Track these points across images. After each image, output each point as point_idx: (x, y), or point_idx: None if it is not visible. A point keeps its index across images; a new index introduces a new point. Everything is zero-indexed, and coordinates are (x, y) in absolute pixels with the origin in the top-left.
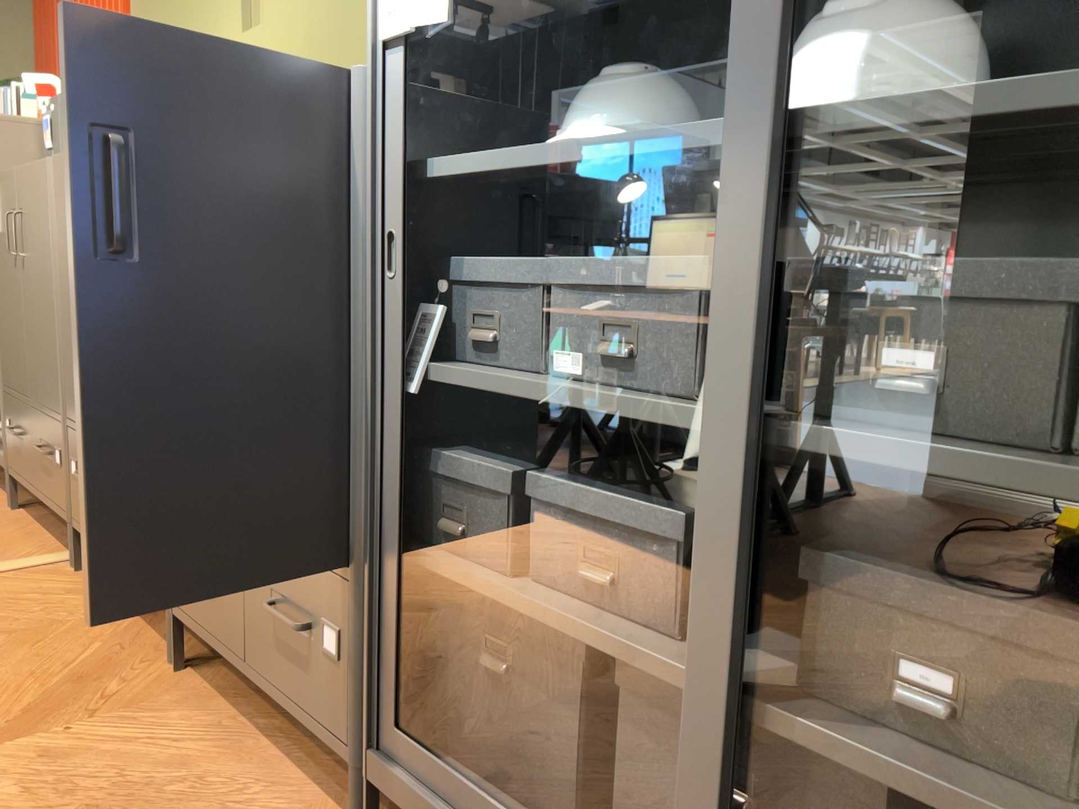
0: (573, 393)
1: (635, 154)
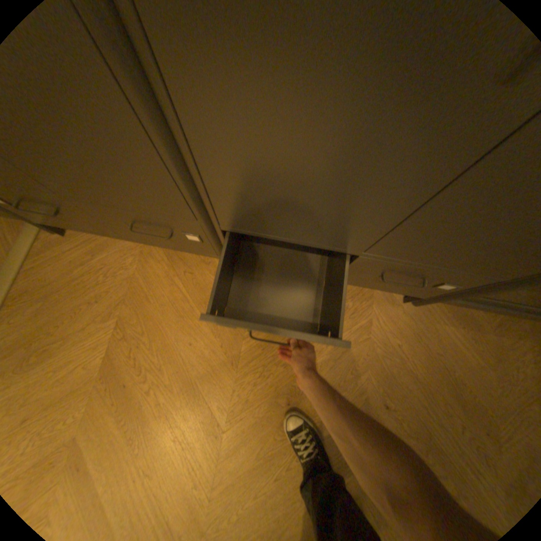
0: None
1: None
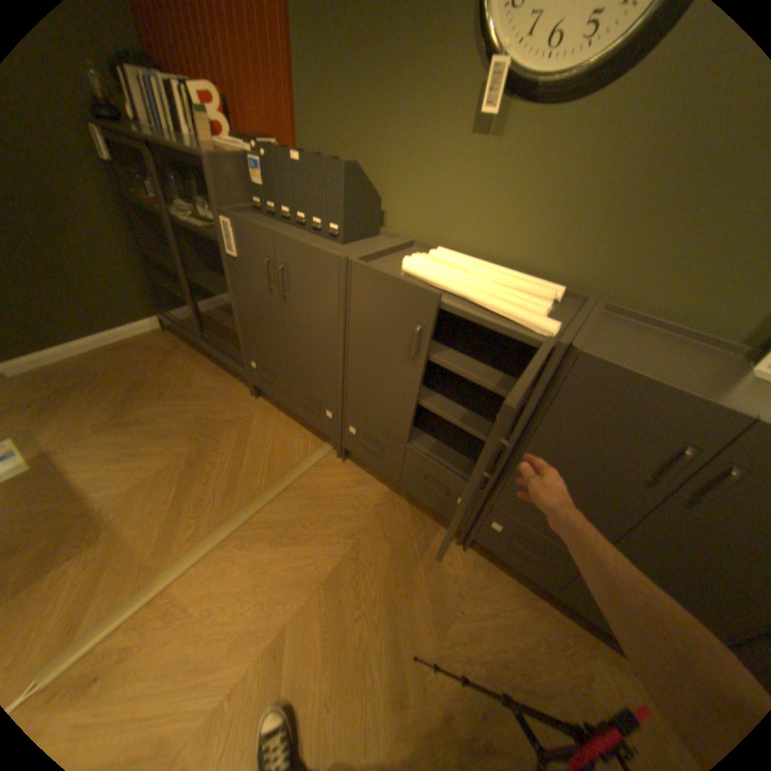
0: None
1: None
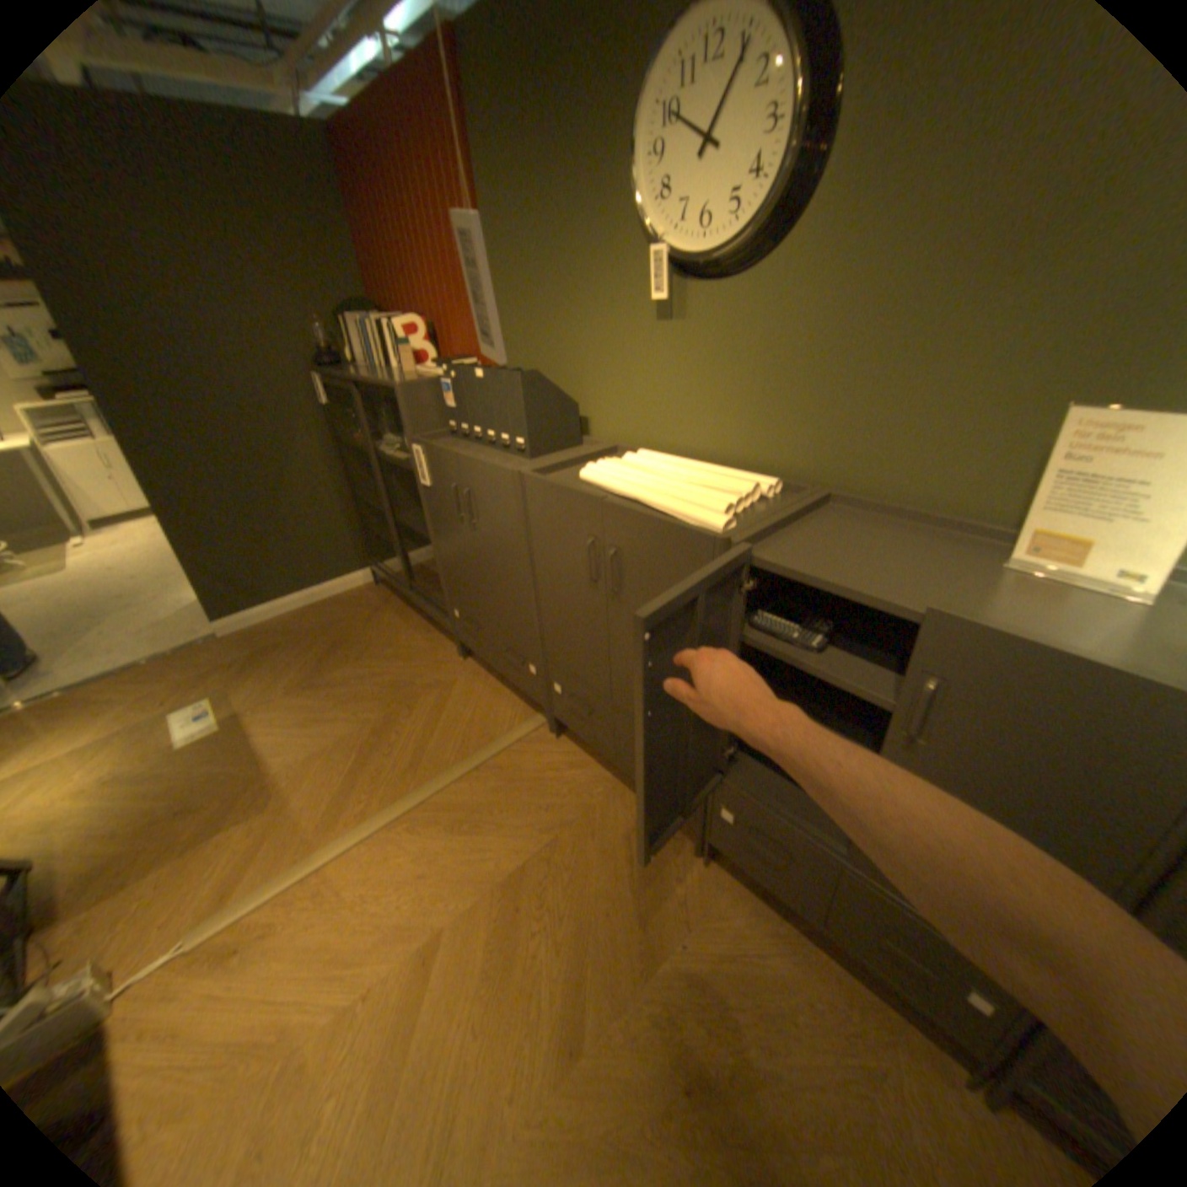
0: None
1: None
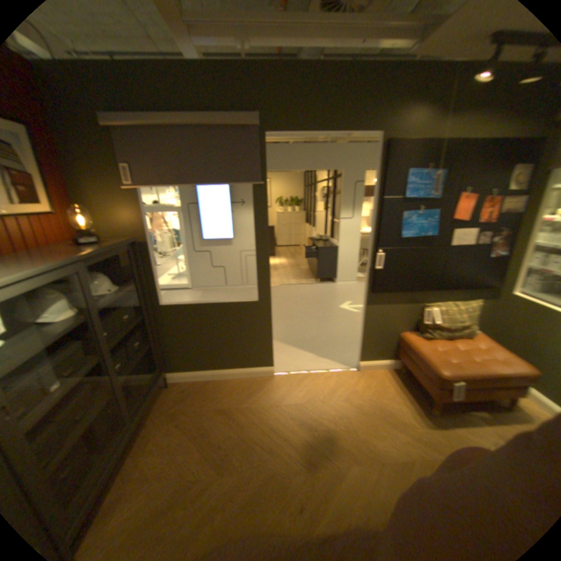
0: (67, 385)
1: (61, 333)
